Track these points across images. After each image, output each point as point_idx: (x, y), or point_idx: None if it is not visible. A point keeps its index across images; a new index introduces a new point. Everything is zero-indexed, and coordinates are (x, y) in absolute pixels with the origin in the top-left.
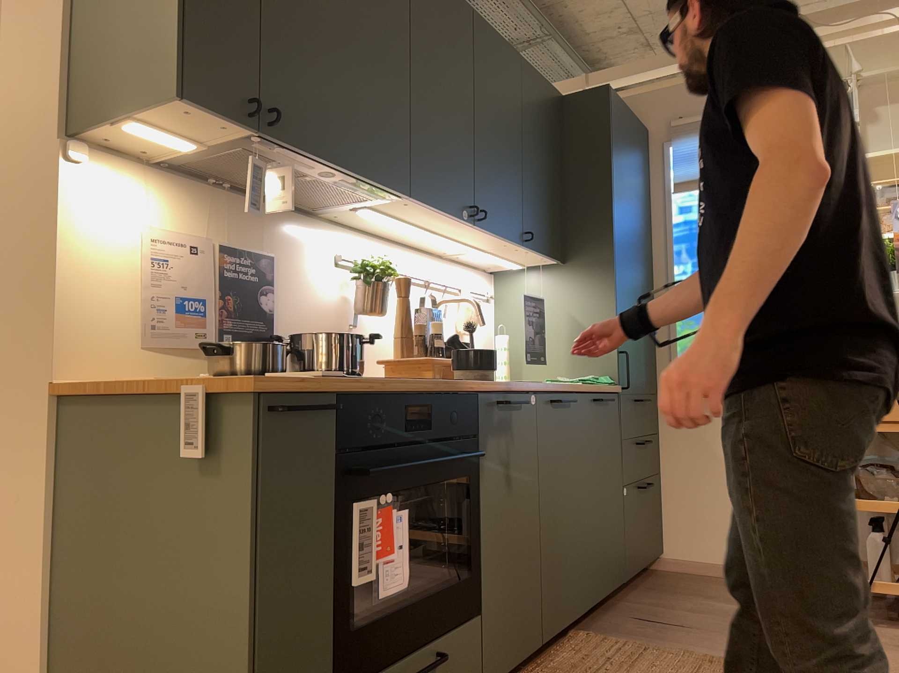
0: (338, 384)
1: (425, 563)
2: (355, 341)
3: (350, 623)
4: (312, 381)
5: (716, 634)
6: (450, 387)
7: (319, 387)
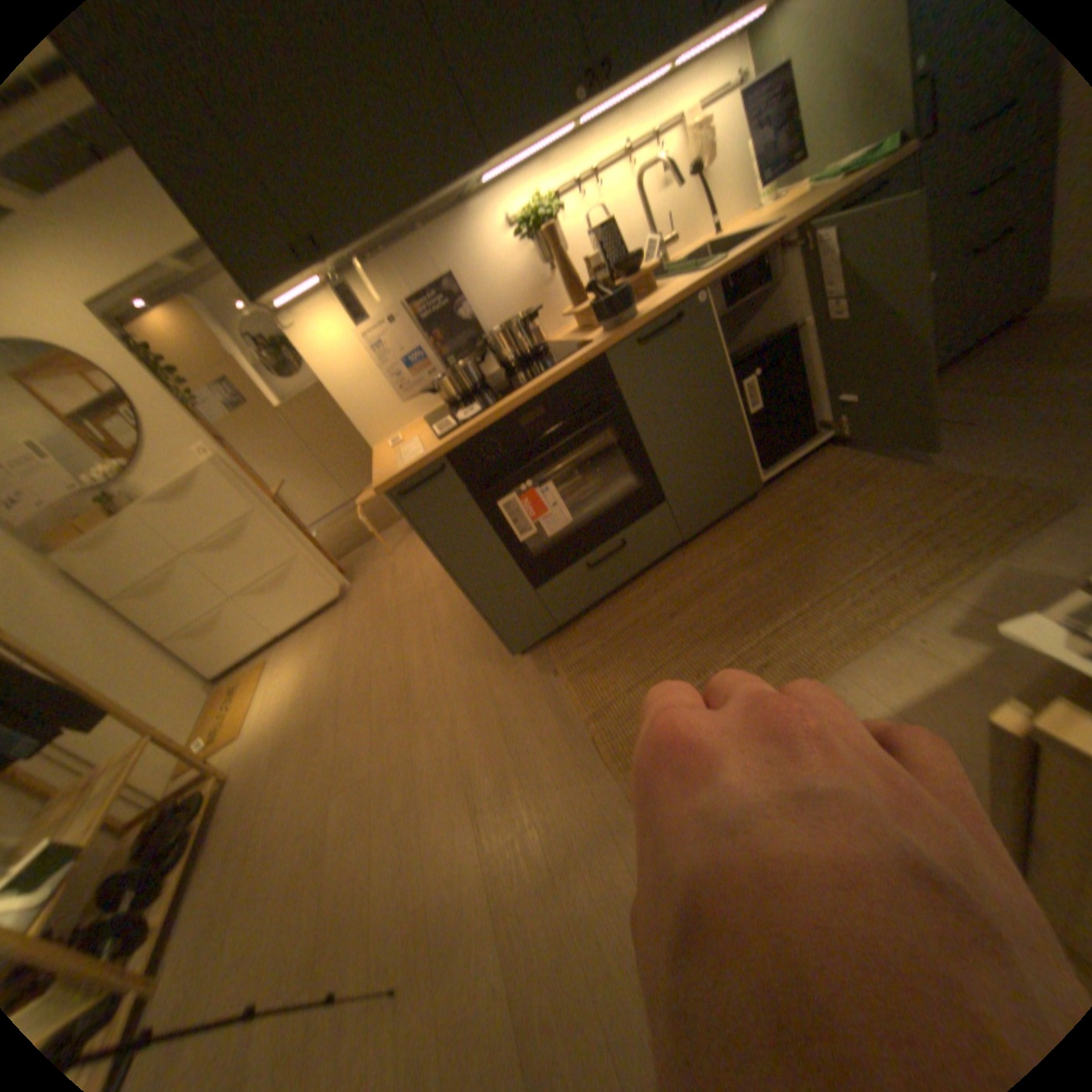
0: (437, 450)
1: (602, 485)
2: (520, 323)
3: (540, 545)
4: (424, 453)
5: (1000, 434)
6: (563, 369)
7: (424, 460)
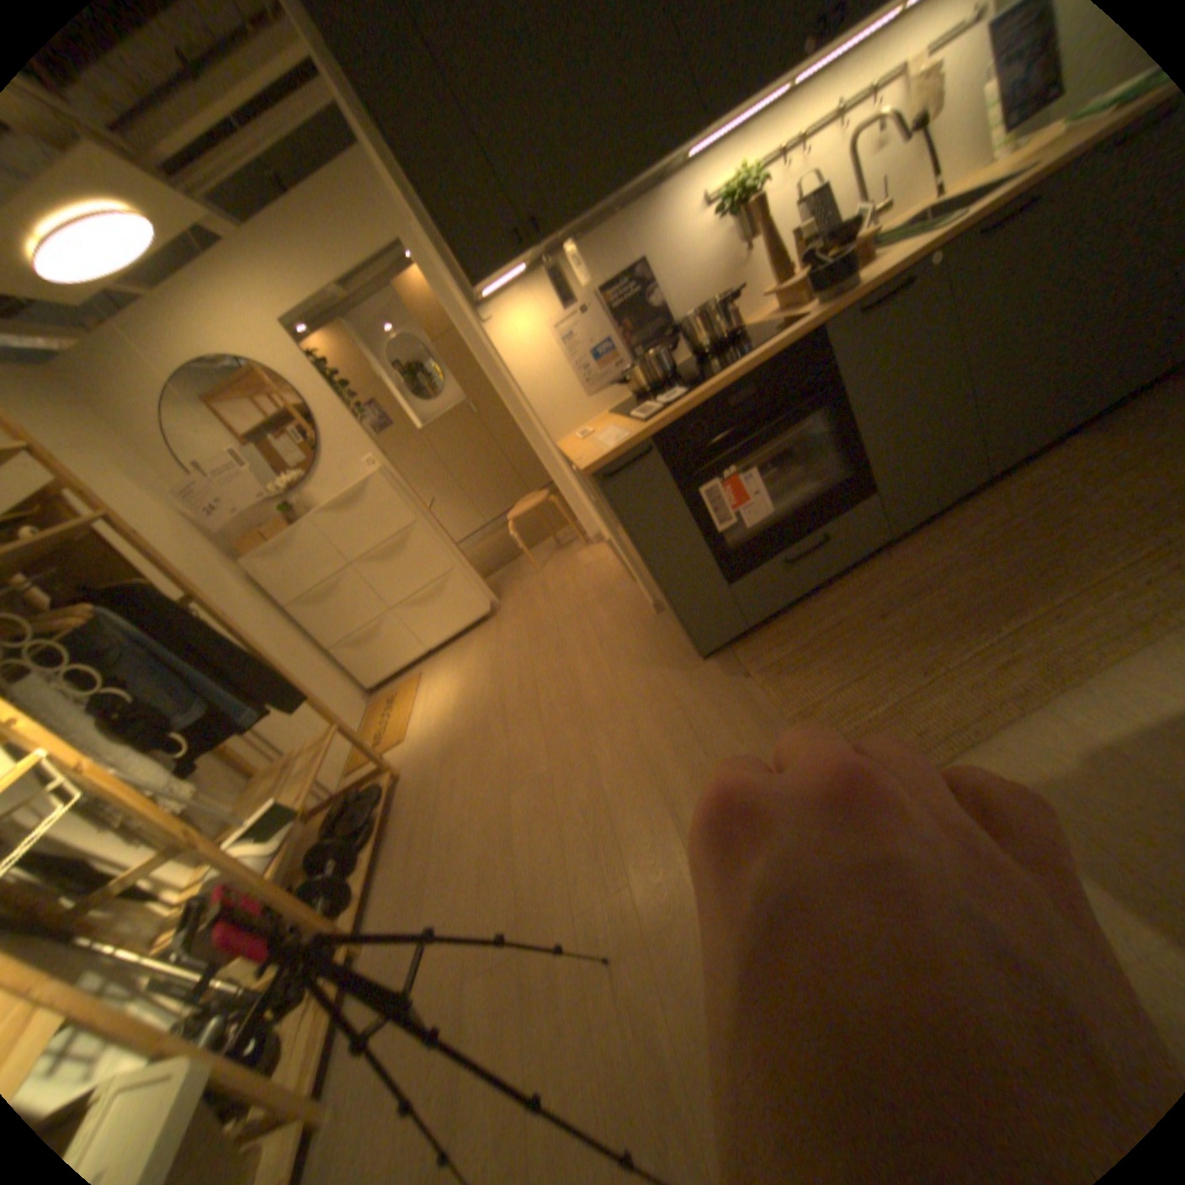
0: (646, 431)
1: (805, 475)
2: (720, 305)
3: (736, 539)
4: (631, 435)
5: None
6: (778, 344)
7: (632, 441)
